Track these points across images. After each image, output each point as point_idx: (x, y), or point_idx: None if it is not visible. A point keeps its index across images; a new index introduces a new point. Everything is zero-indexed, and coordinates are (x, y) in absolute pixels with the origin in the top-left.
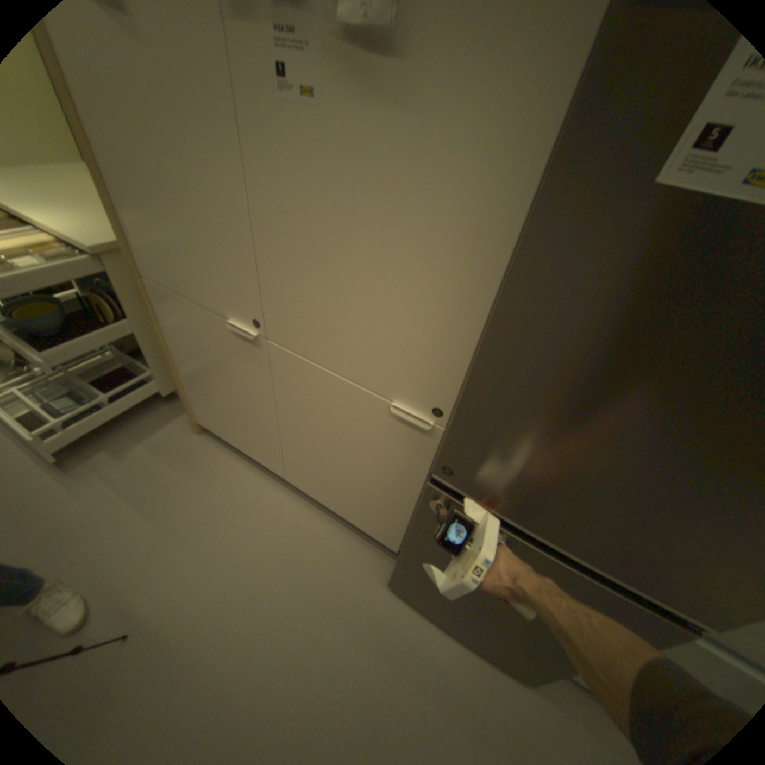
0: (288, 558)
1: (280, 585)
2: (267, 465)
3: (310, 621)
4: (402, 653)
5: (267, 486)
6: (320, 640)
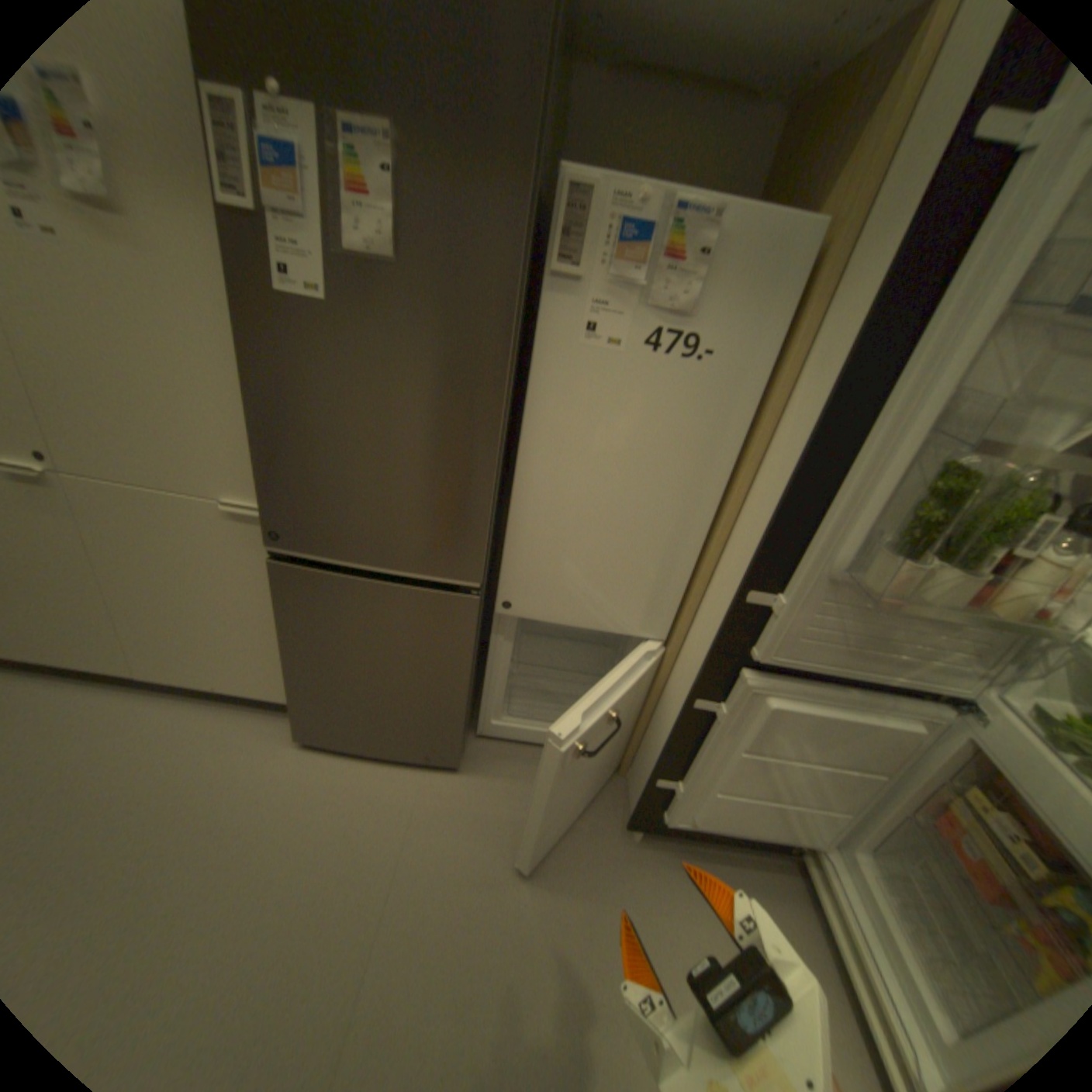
0: (150, 760)
1: (141, 788)
2: (100, 668)
3: (192, 807)
4: (317, 793)
5: (105, 699)
6: (208, 818)
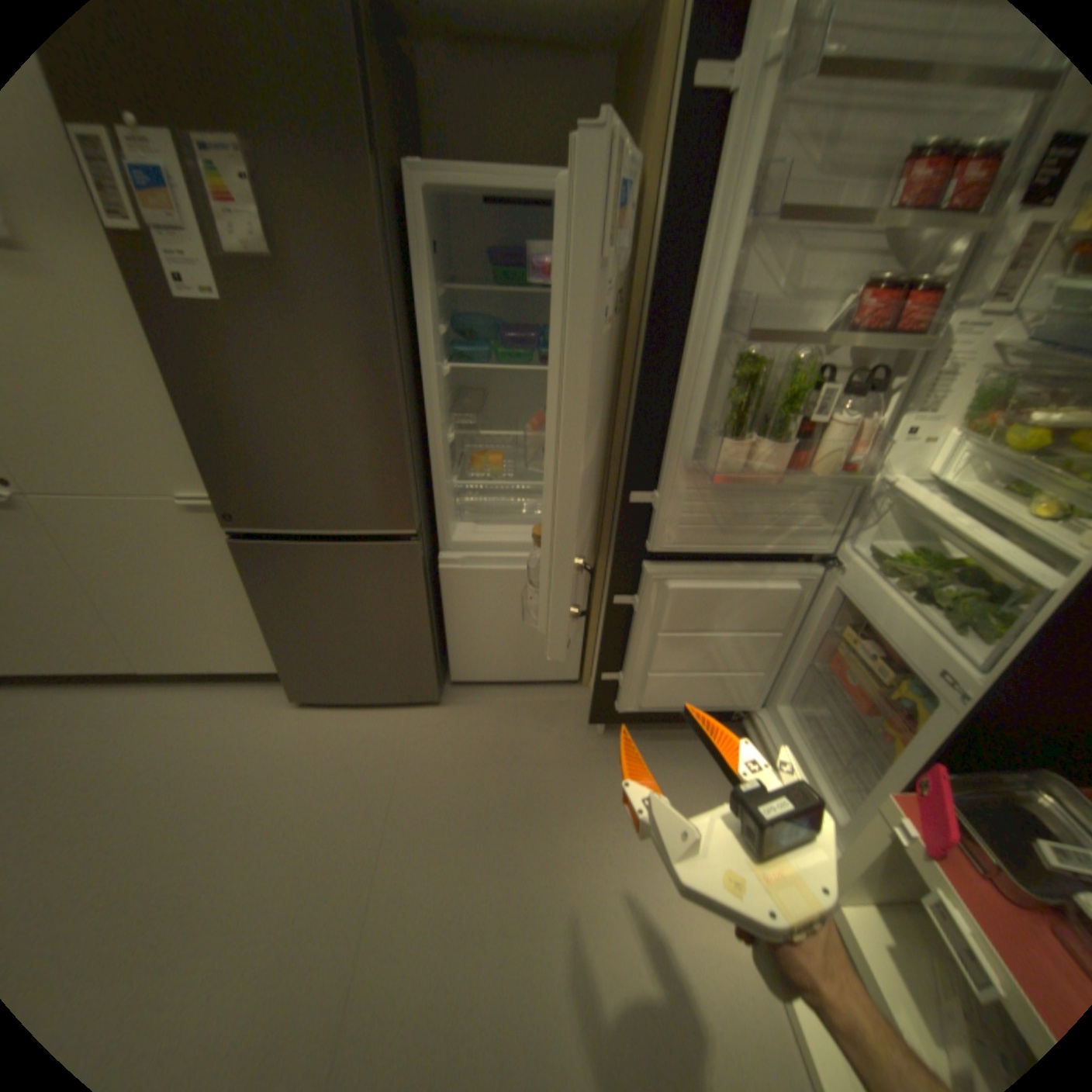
0: (166, 737)
1: (162, 760)
2: (105, 670)
3: (209, 767)
4: (317, 740)
5: (116, 696)
6: (225, 773)
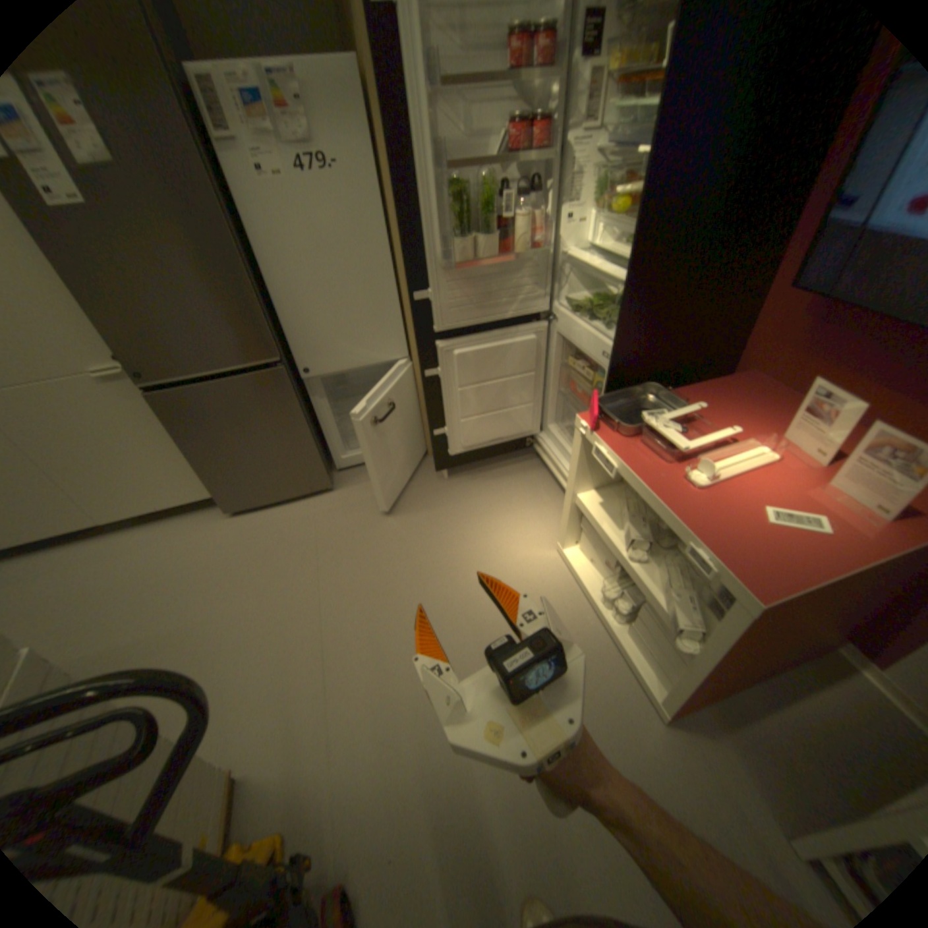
0: (141, 558)
1: (144, 570)
2: (72, 529)
3: (182, 564)
4: (254, 531)
5: (88, 547)
6: (195, 565)
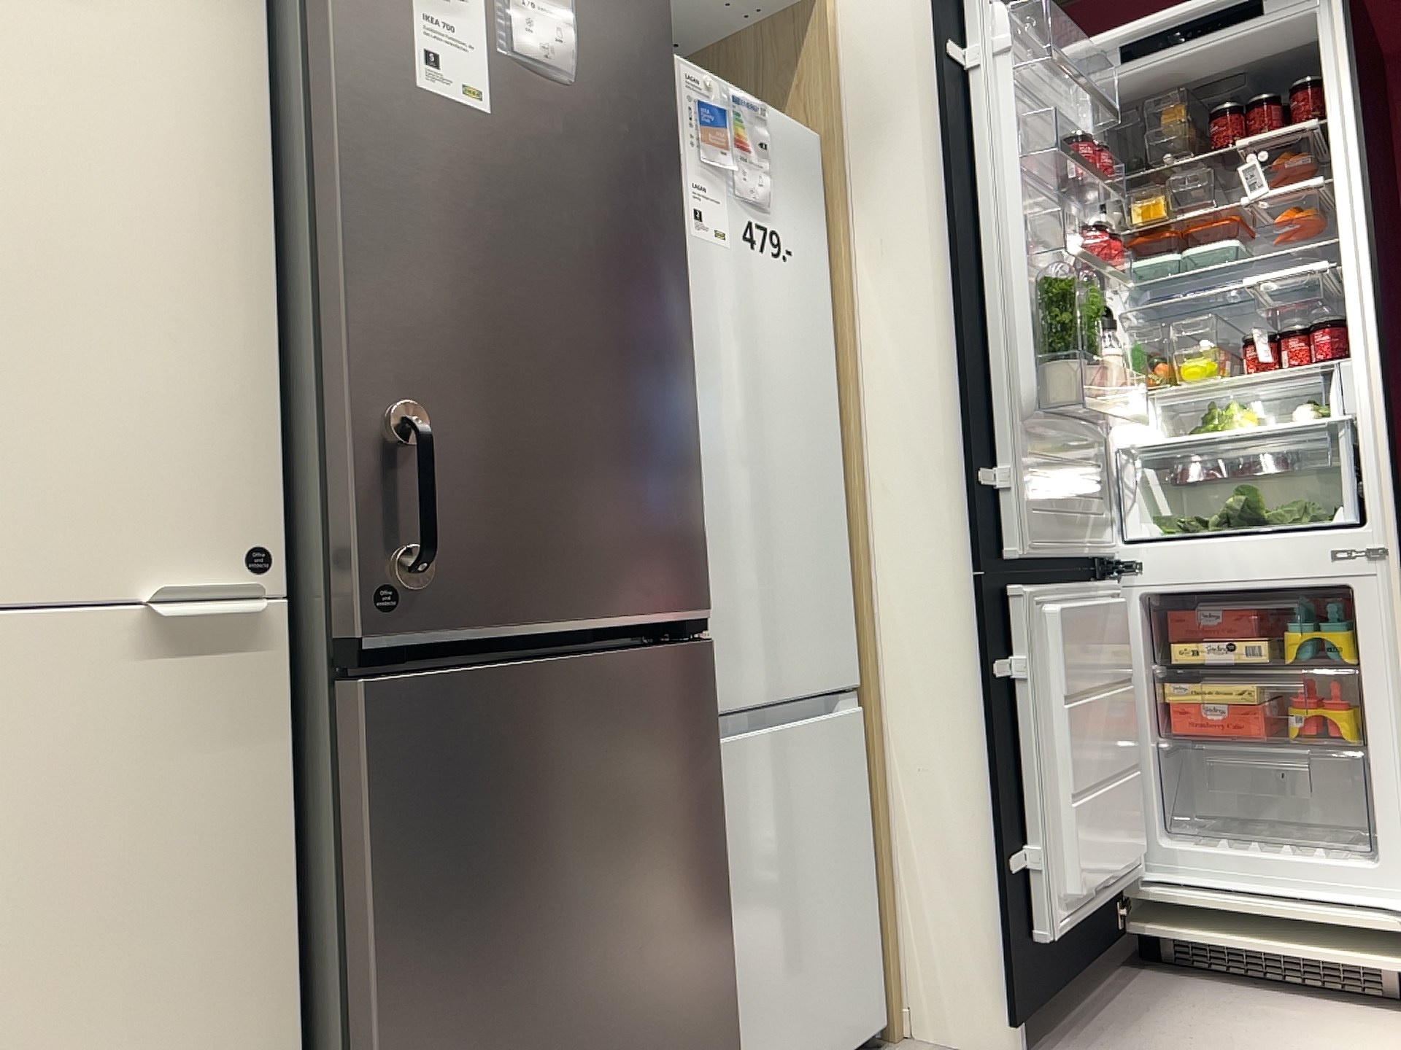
0: None
1: None
2: None
3: None
4: None
5: None
6: None
